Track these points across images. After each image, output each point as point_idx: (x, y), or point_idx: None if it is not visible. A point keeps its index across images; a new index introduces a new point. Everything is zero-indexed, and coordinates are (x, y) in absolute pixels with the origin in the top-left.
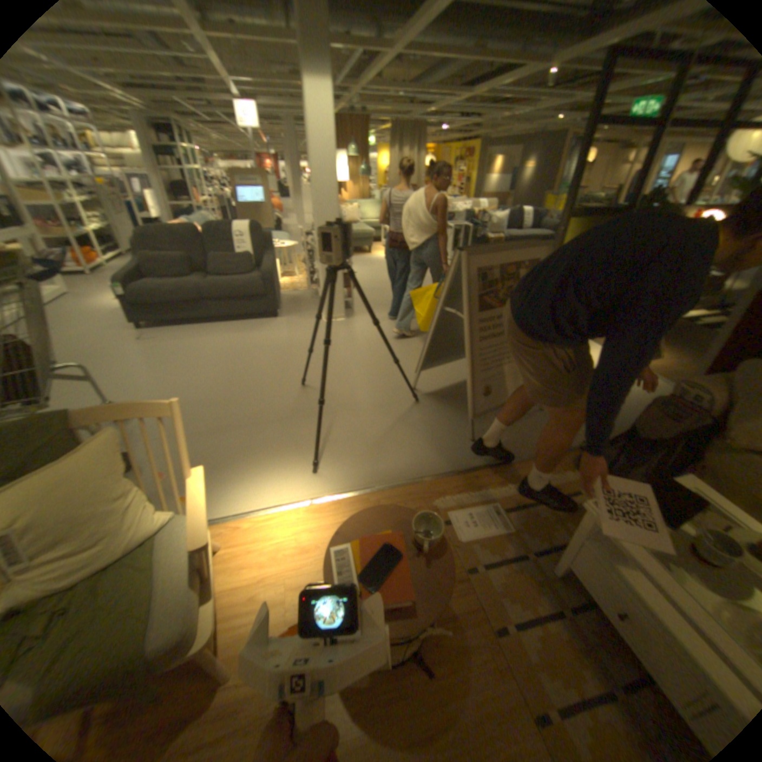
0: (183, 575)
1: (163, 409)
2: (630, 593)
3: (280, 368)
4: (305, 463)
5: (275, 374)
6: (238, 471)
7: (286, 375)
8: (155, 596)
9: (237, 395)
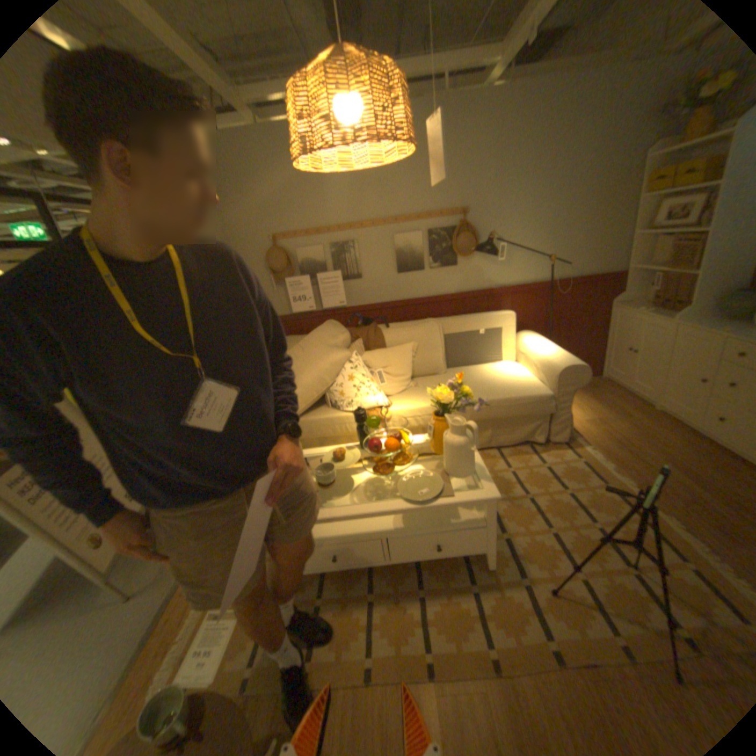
0: None
1: None
2: (323, 543)
3: None
4: None
5: None
6: None
7: None
8: None
9: None
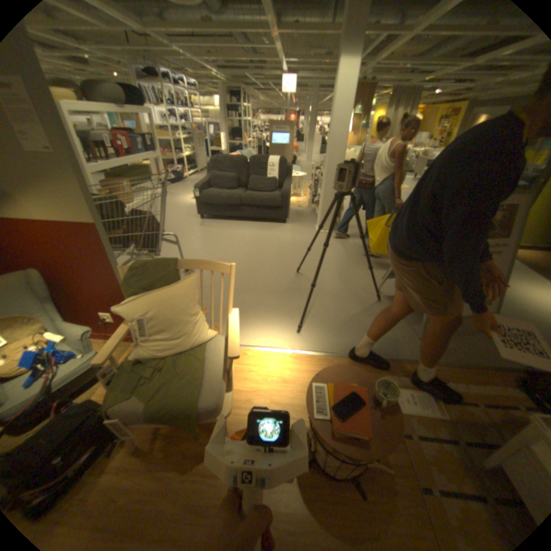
0: (220, 371)
1: (226, 268)
2: None
3: (283, 257)
4: (292, 324)
5: (279, 261)
6: (249, 318)
7: (286, 263)
8: (204, 378)
9: (254, 270)
